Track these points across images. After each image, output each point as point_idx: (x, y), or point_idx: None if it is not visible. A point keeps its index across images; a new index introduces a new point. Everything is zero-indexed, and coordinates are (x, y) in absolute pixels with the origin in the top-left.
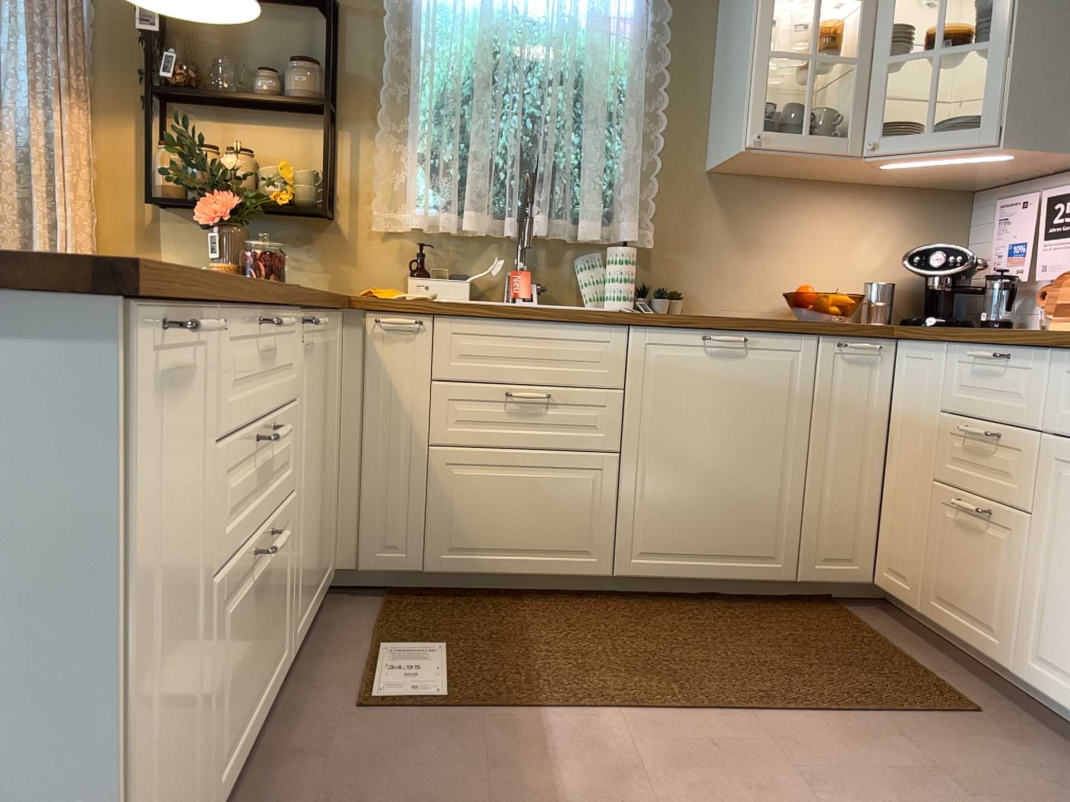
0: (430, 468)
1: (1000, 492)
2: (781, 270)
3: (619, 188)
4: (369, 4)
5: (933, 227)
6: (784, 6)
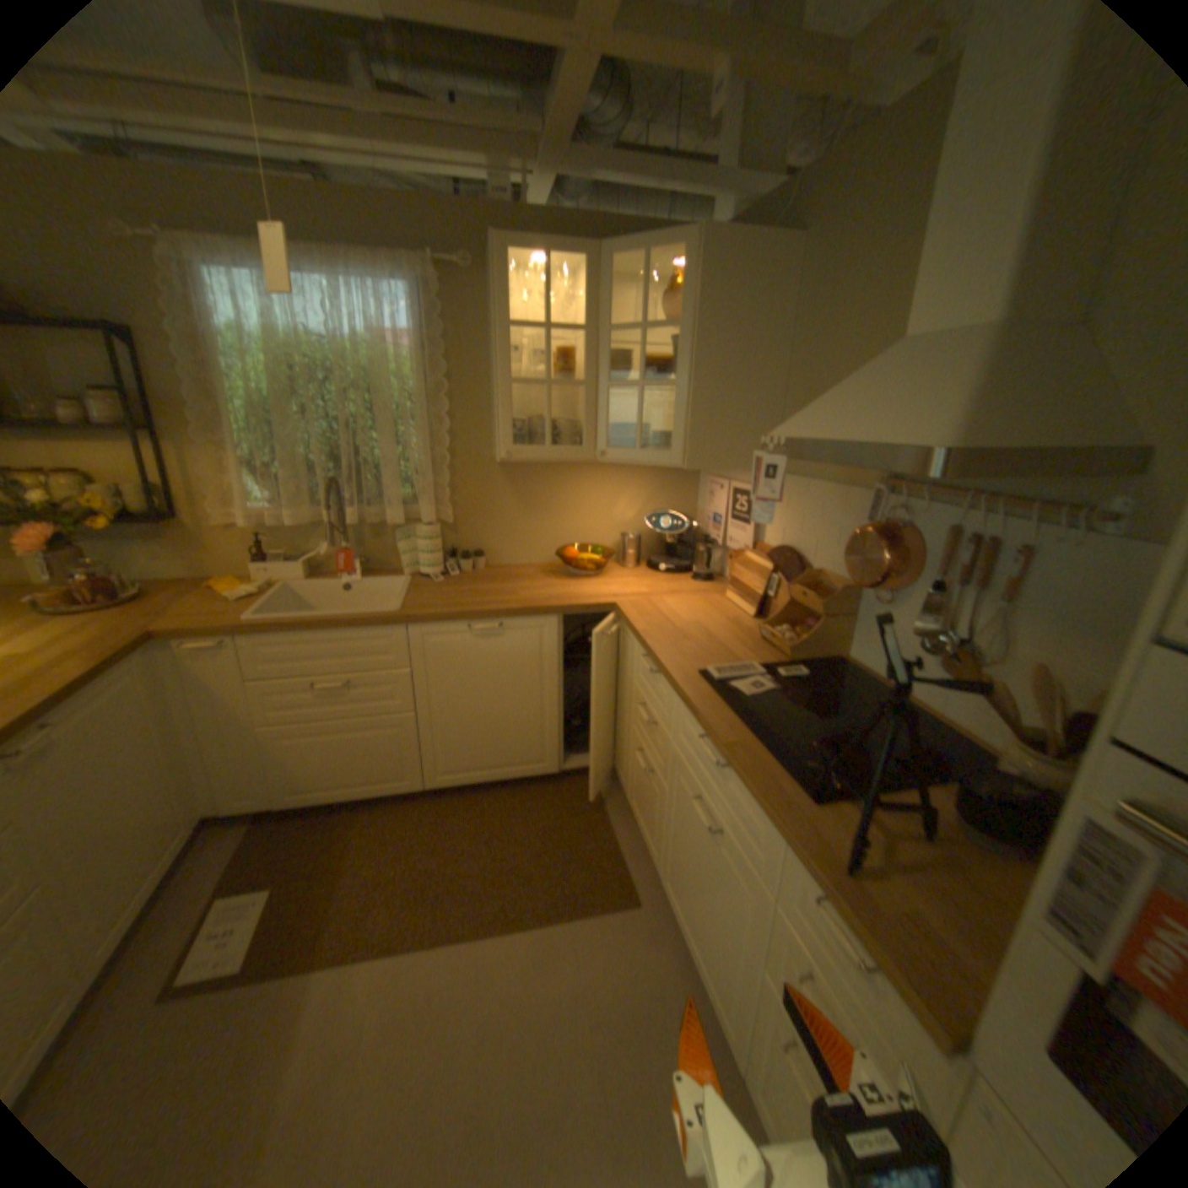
0: (260, 742)
1: (656, 761)
2: (559, 527)
3: (415, 480)
4: (157, 323)
5: (670, 487)
6: (542, 314)
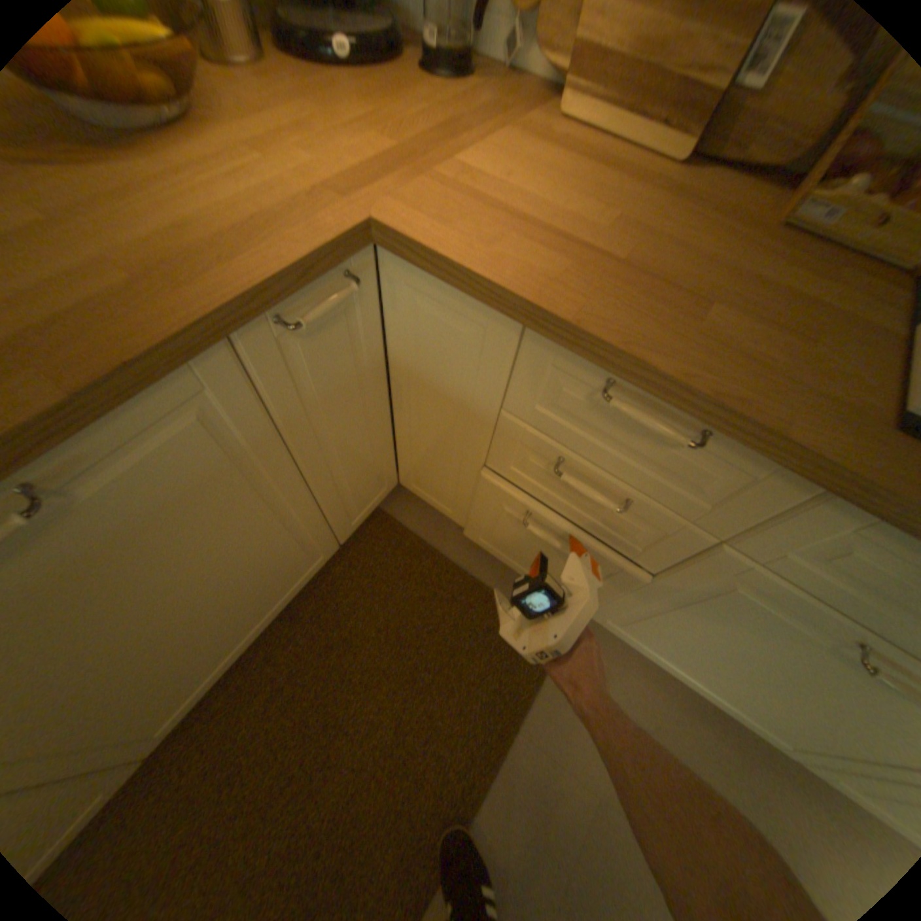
0: None
1: (611, 537)
2: None
3: None
4: None
5: None
6: None
